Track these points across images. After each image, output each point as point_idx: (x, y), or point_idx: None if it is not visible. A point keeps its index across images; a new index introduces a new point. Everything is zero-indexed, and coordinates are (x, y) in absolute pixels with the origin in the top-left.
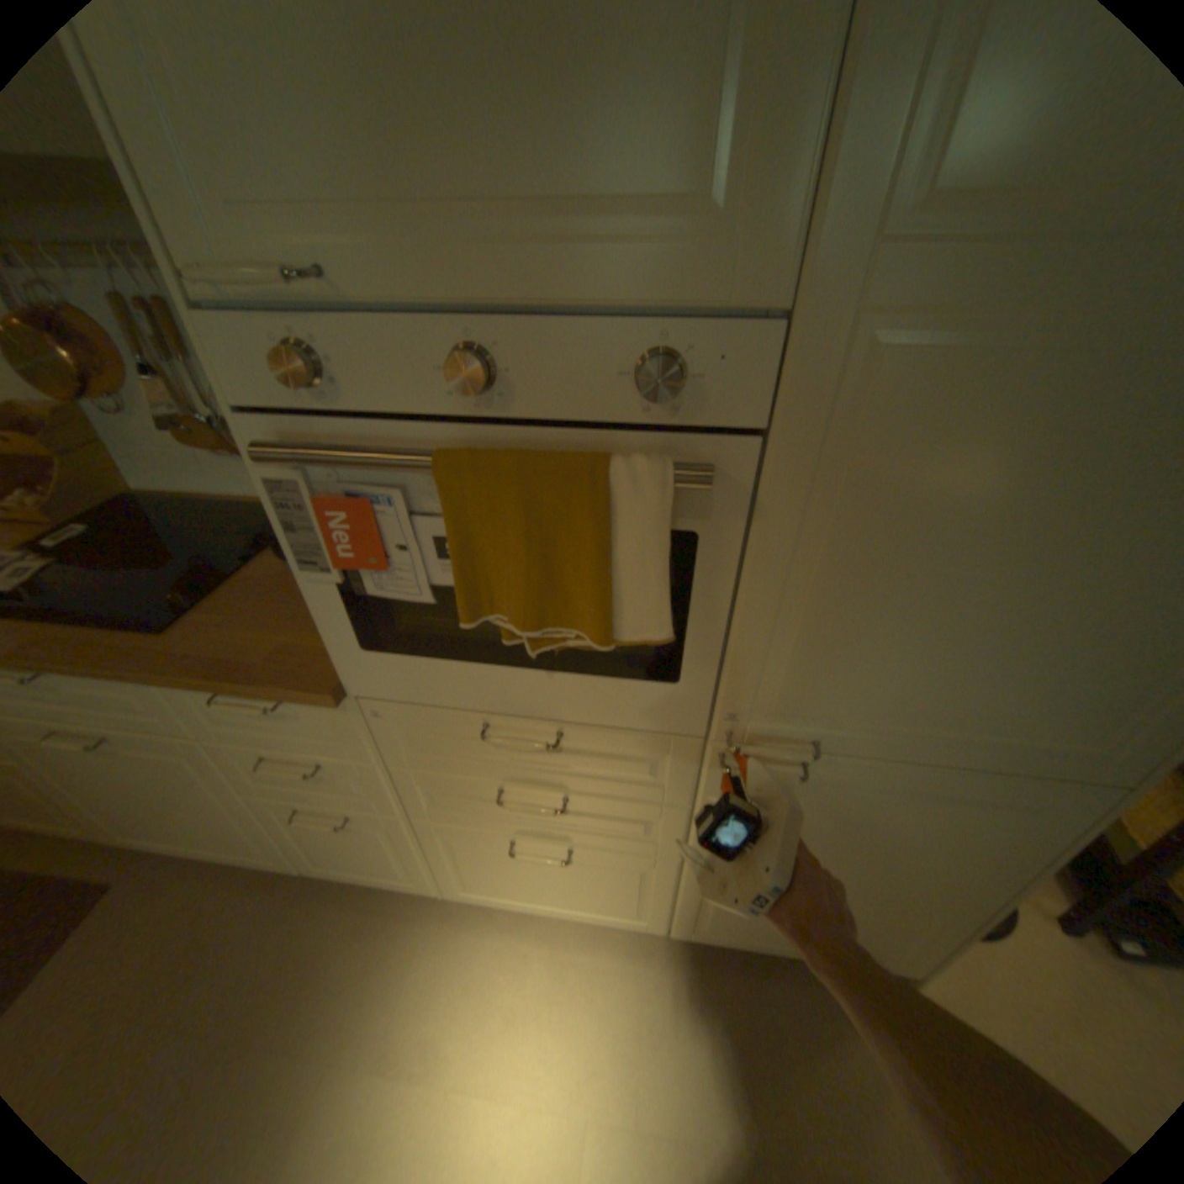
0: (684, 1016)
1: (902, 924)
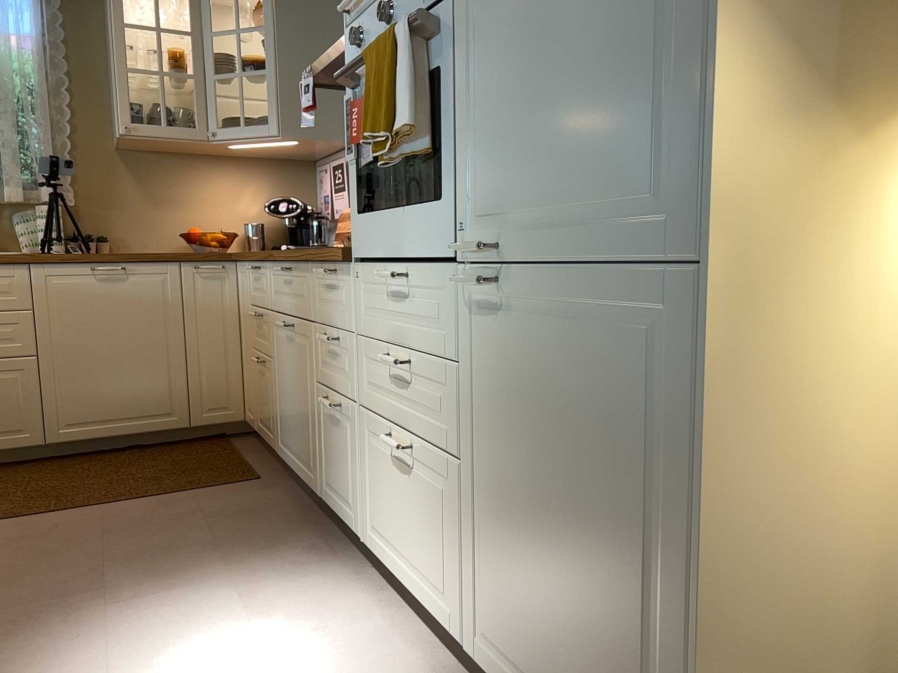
0: None
1: (627, 641)
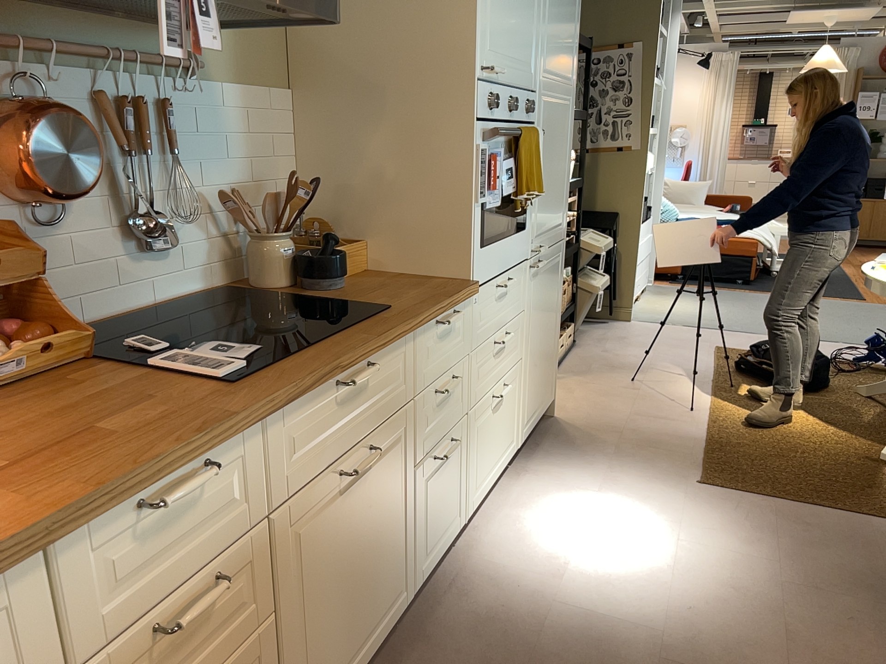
0: (550, 470)
1: (551, 353)
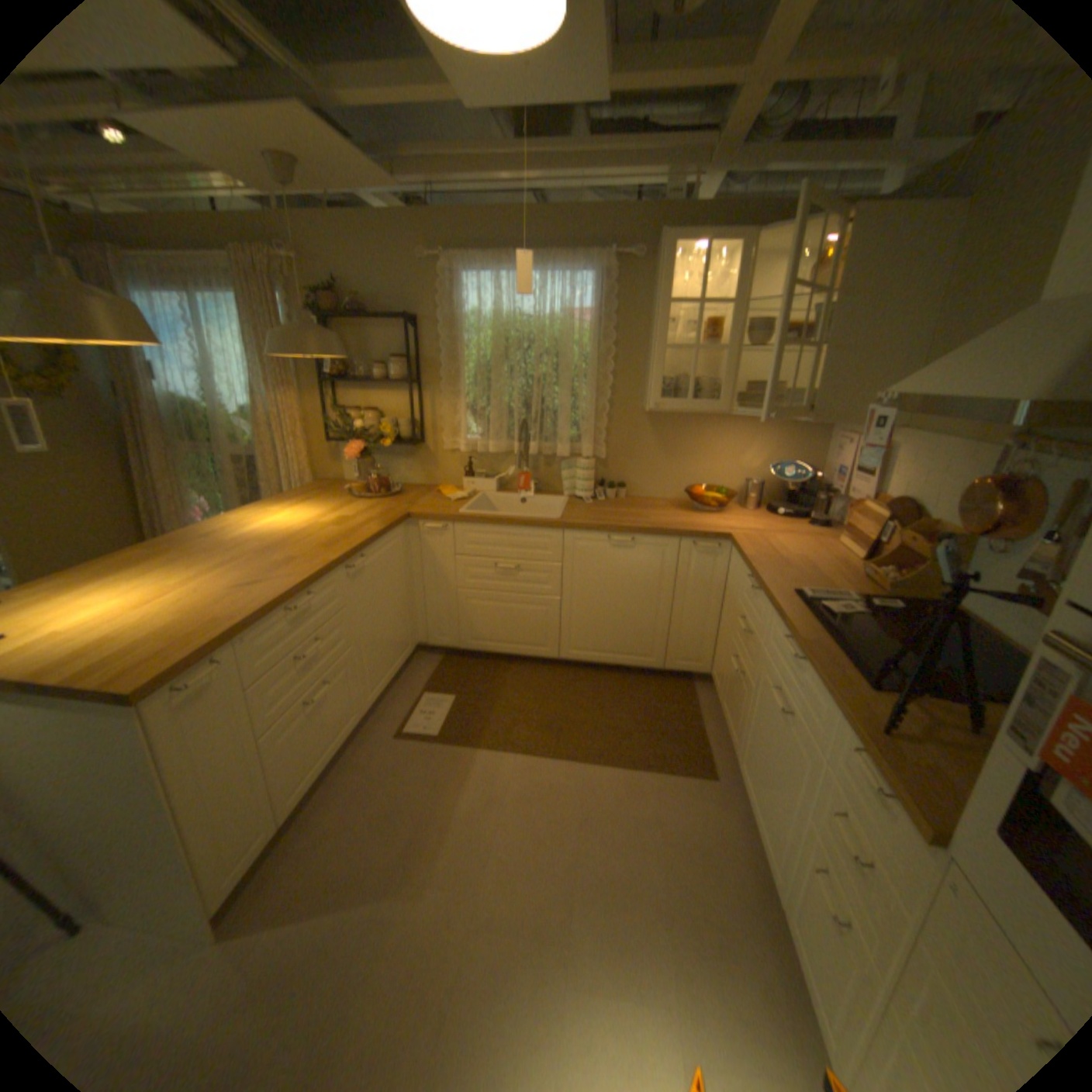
0: None
1: None
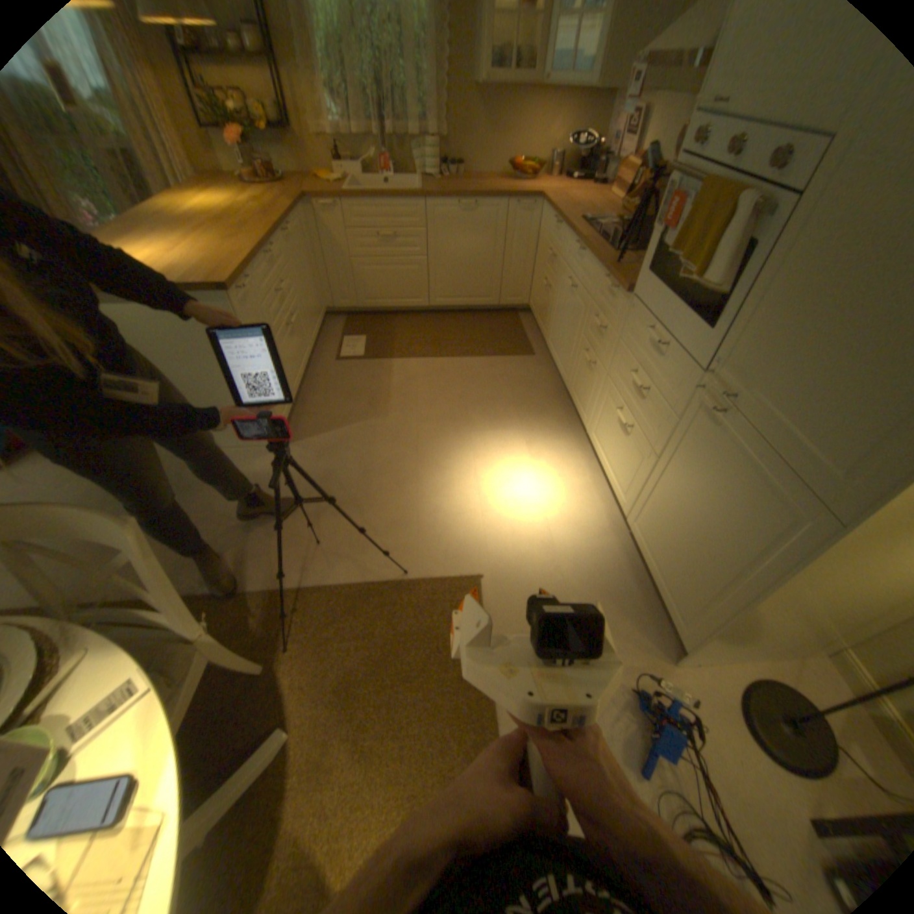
0: (595, 541)
1: (699, 581)
